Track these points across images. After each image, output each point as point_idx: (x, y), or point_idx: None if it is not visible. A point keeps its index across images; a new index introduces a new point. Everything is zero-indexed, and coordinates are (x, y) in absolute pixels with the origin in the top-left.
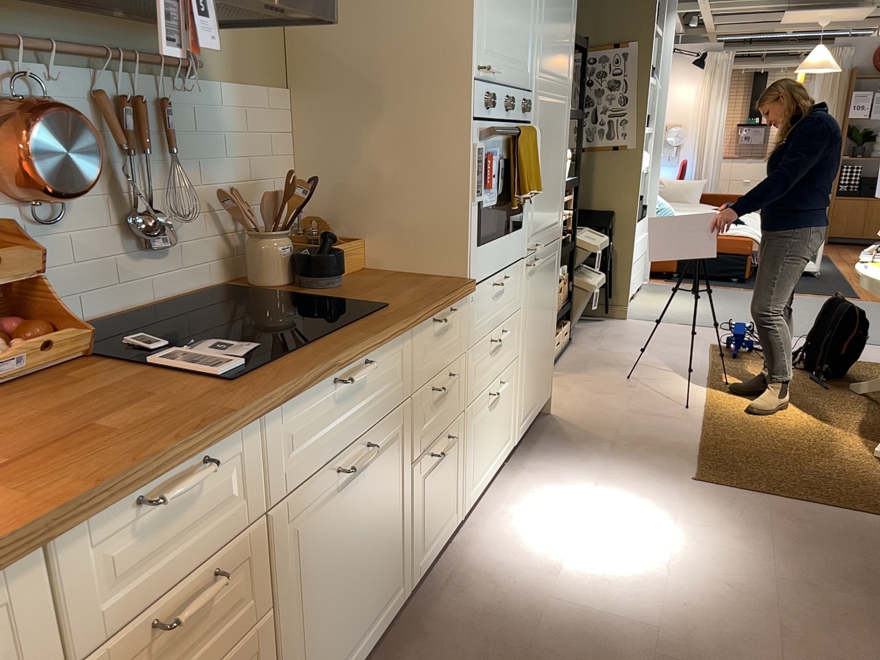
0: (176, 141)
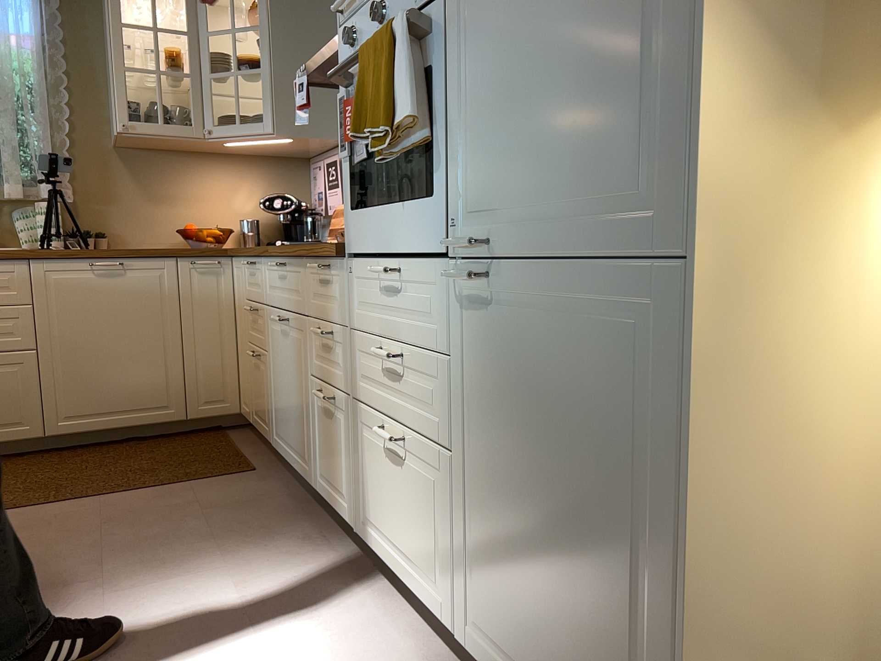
0: None
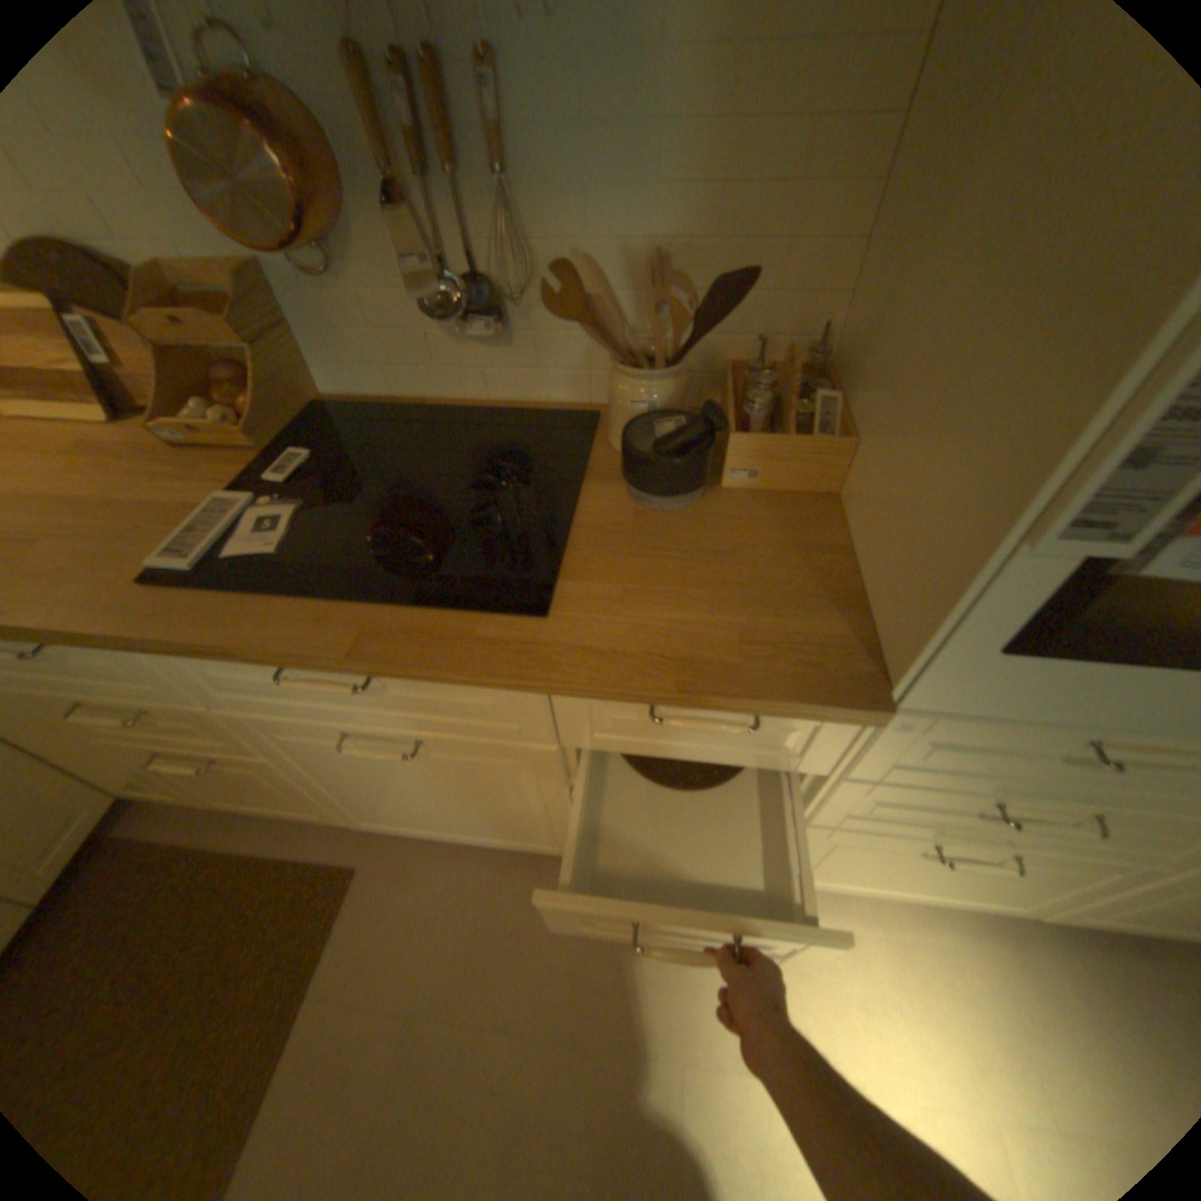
0: (496, 142)
